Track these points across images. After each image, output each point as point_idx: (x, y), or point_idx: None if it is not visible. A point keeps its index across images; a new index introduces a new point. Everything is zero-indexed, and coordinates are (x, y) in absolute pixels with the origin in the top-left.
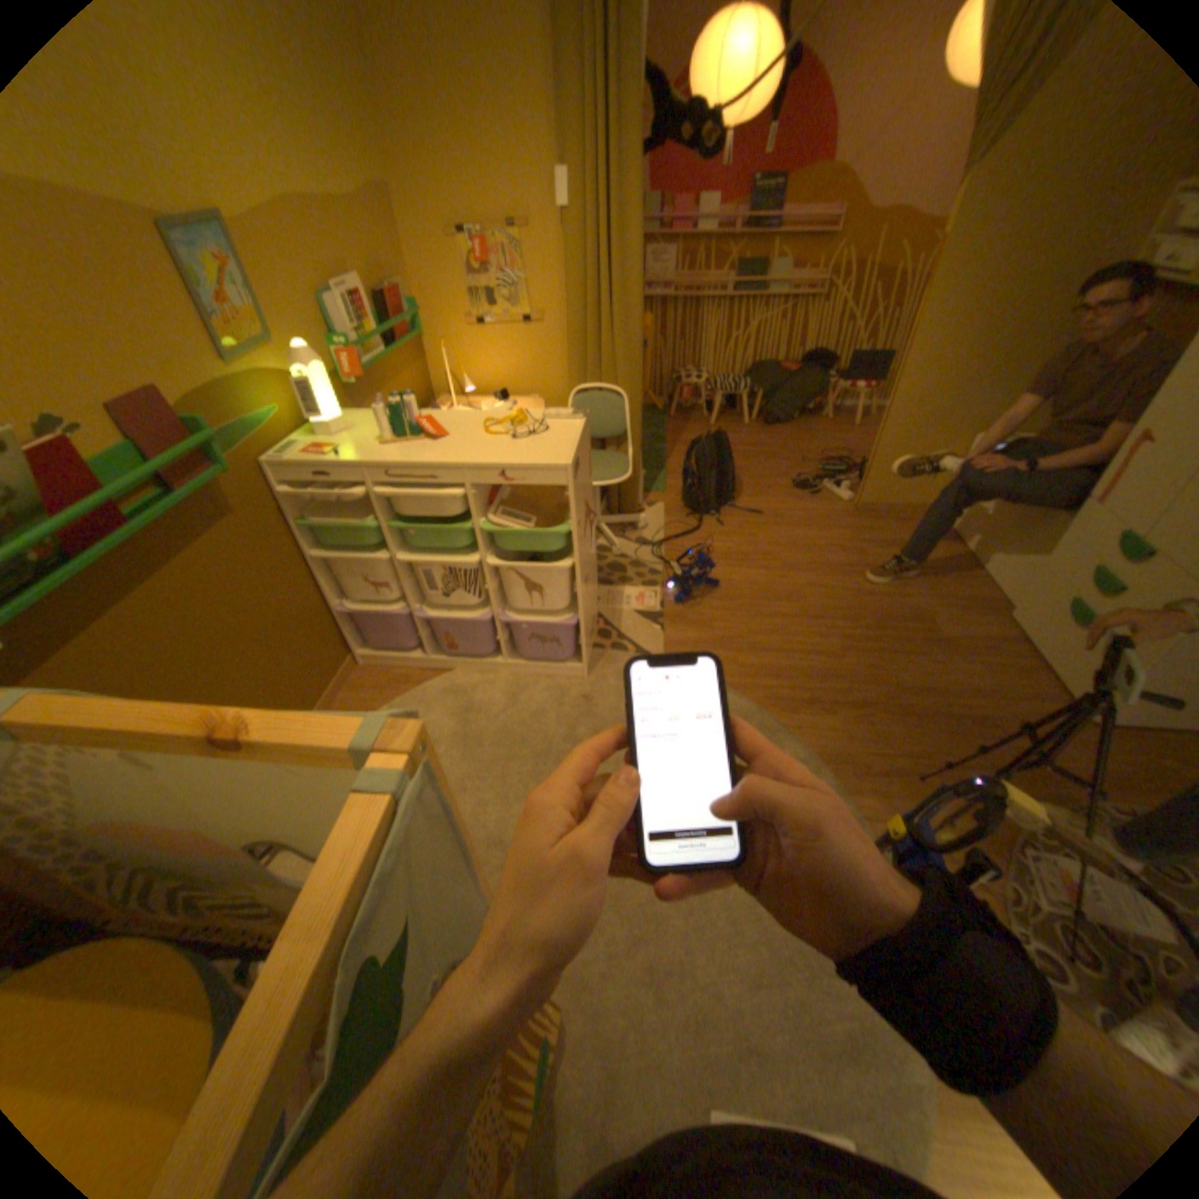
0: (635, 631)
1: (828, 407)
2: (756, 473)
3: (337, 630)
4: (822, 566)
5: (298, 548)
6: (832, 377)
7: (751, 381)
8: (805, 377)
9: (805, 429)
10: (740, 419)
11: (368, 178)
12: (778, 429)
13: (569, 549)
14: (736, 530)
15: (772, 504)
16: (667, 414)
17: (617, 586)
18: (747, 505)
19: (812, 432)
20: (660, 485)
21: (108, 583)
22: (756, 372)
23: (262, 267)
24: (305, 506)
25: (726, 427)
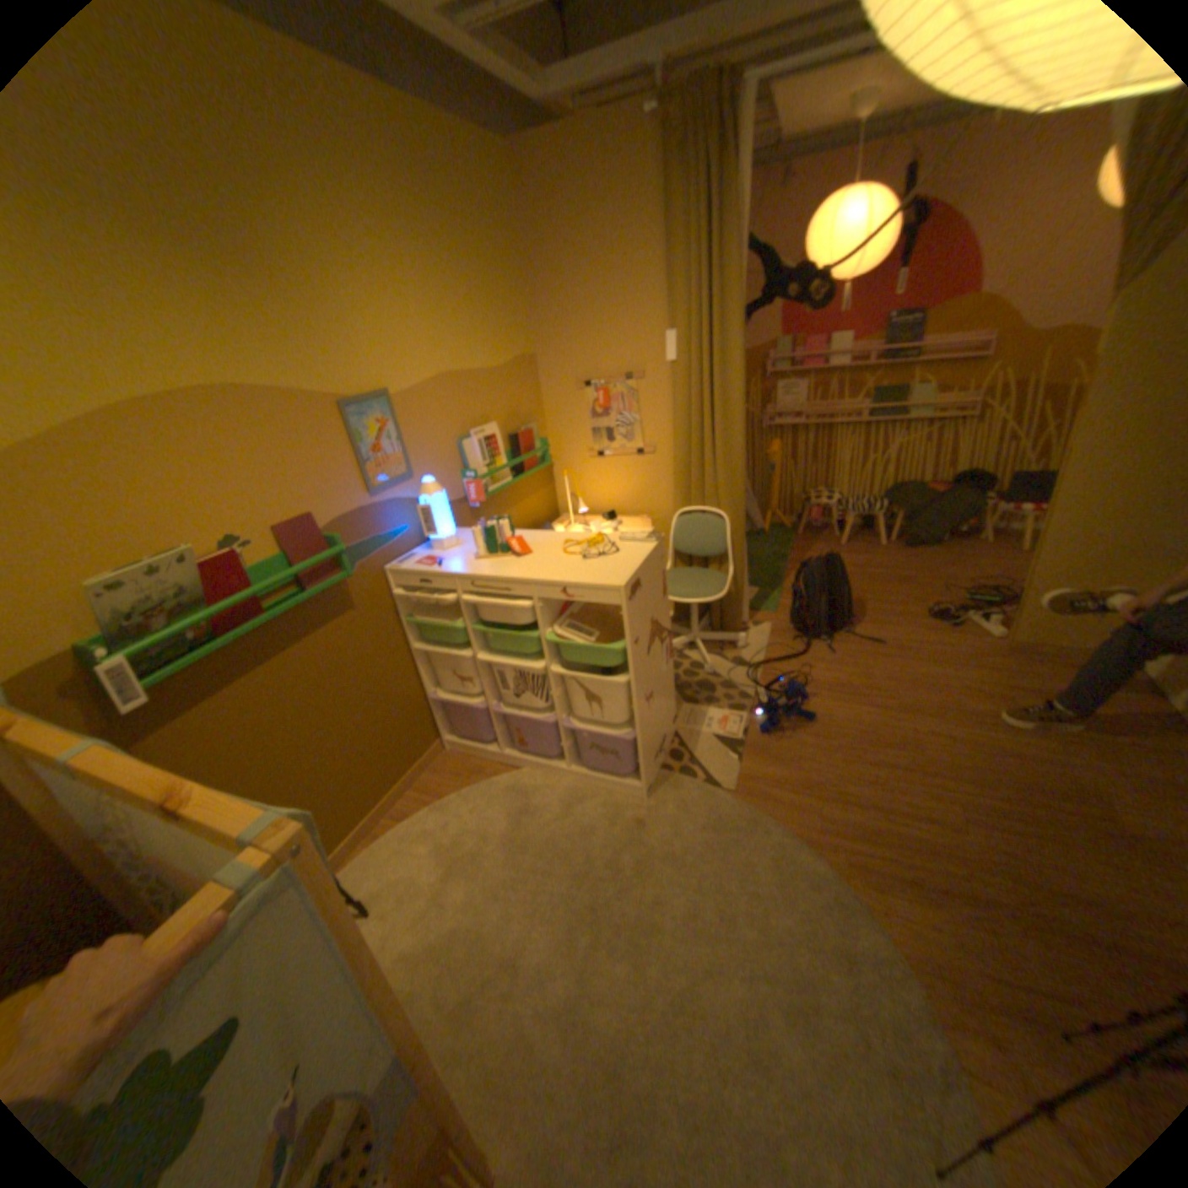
0: (711, 758)
1: (988, 529)
2: (888, 597)
3: (431, 714)
4: (955, 712)
5: (406, 640)
6: (992, 498)
7: (891, 501)
8: (957, 498)
9: (957, 552)
10: (878, 539)
11: (520, 352)
12: (923, 551)
13: (630, 665)
14: (850, 659)
15: (901, 633)
16: (797, 531)
17: (703, 705)
18: (869, 632)
19: (966, 555)
20: (773, 604)
21: (245, 657)
22: (898, 492)
23: (416, 424)
24: (418, 605)
25: (860, 547)
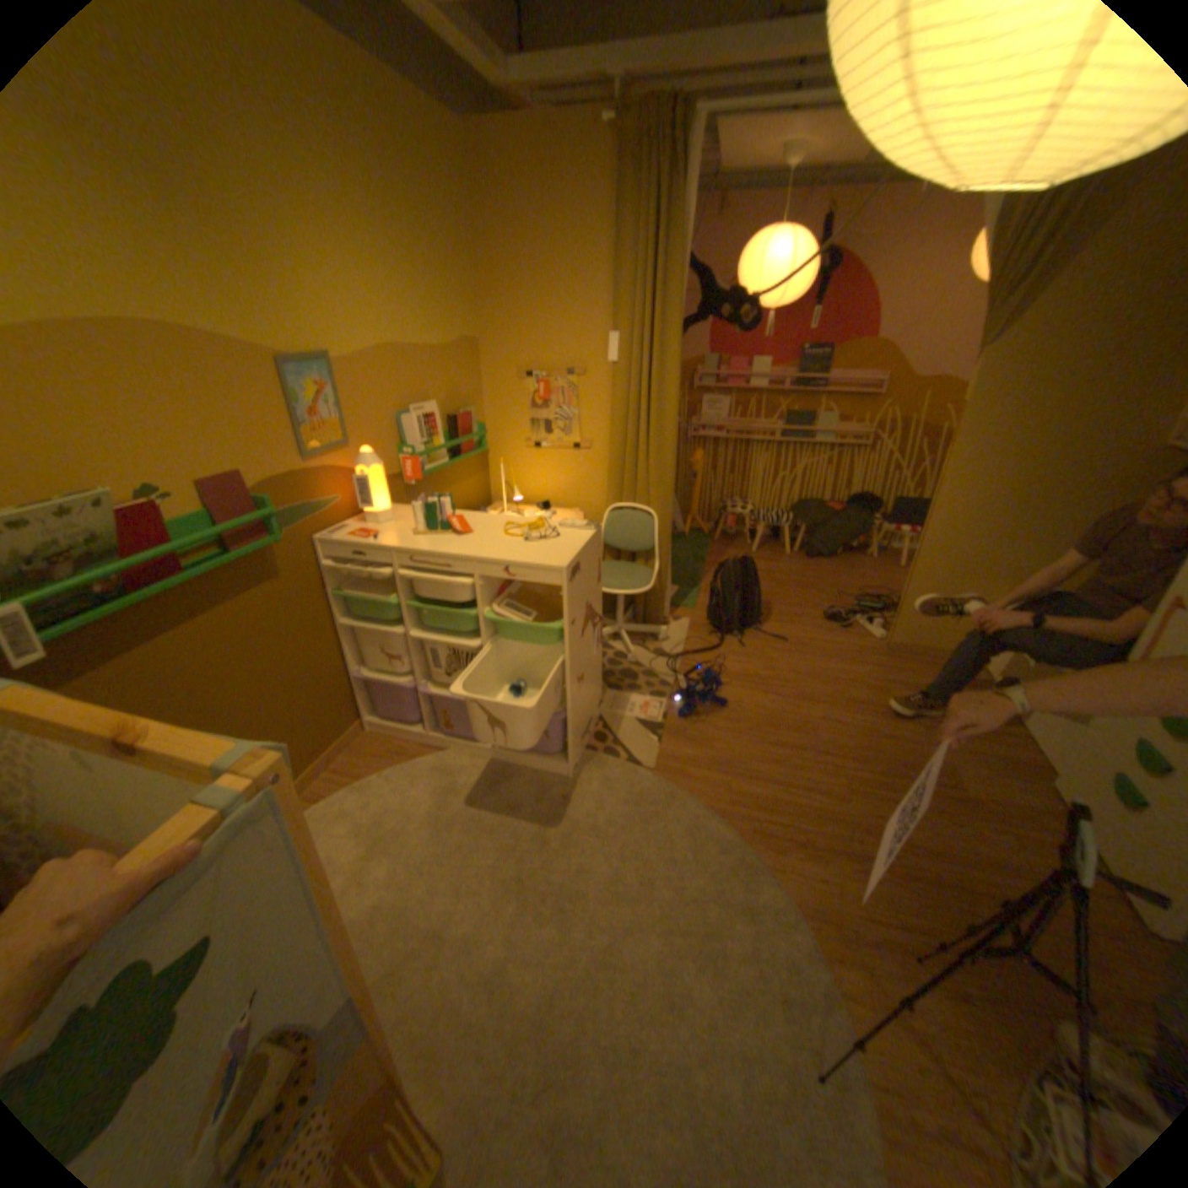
0: (632, 739)
1: (873, 546)
2: (790, 601)
3: (352, 695)
4: (842, 701)
5: (331, 615)
6: (878, 519)
7: (796, 515)
8: (850, 517)
9: (848, 564)
10: (783, 549)
11: (462, 335)
12: (820, 562)
13: (564, 646)
14: (757, 653)
15: (800, 632)
16: (713, 538)
17: (625, 692)
18: (773, 630)
19: (854, 568)
20: (690, 601)
21: (155, 620)
22: (801, 508)
23: (354, 392)
24: (346, 580)
25: (767, 555)
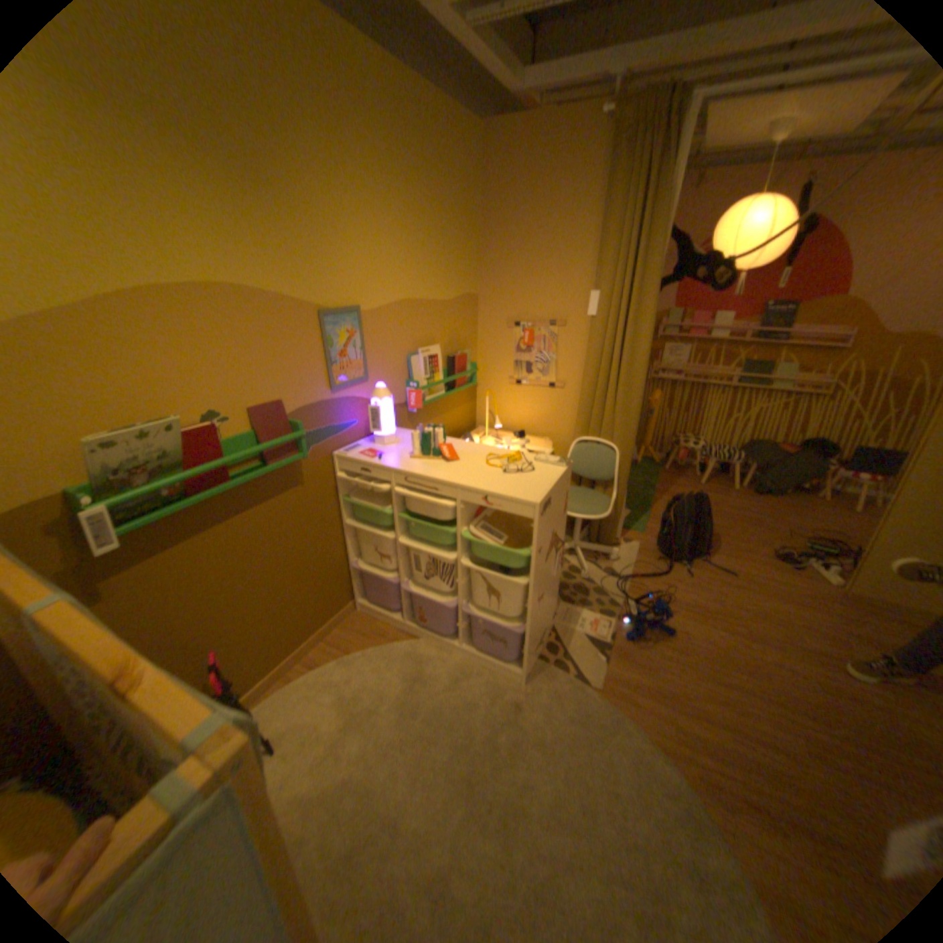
0: (582, 656)
1: (827, 490)
2: (739, 535)
3: (349, 580)
4: (797, 648)
5: (340, 516)
6: (834, 464)
7: (747, 454)
8: (804, 460)
9: (799, 504)
10: (732, 484)
11: (466, 291)
12: (770, 500)
13: (530, 569)
14: (706, 585)
15: (750, 568)
16: (664, 467)
17: (578, 607)
18: (723, 563)
19: (807, 509)
20: (642, 526)
21: (206, 517)
22: (754, 448)
23: (377, 338)
24: (354, 488)
25: (716, 488)
